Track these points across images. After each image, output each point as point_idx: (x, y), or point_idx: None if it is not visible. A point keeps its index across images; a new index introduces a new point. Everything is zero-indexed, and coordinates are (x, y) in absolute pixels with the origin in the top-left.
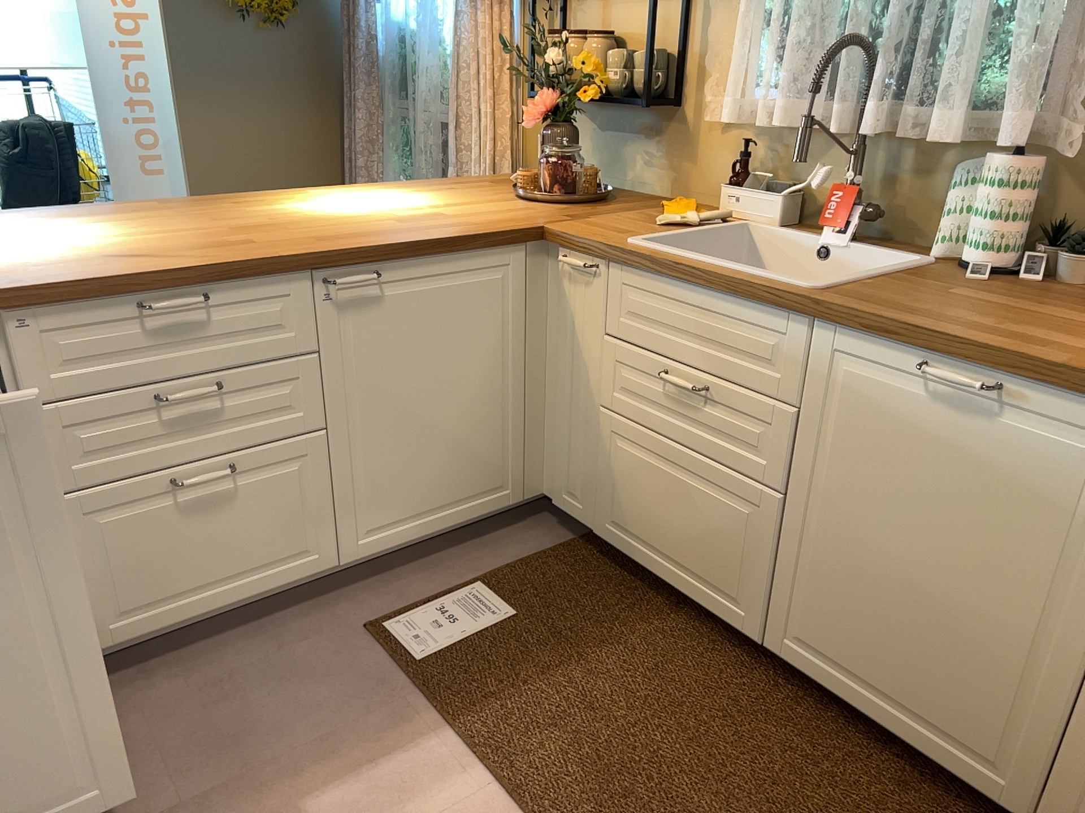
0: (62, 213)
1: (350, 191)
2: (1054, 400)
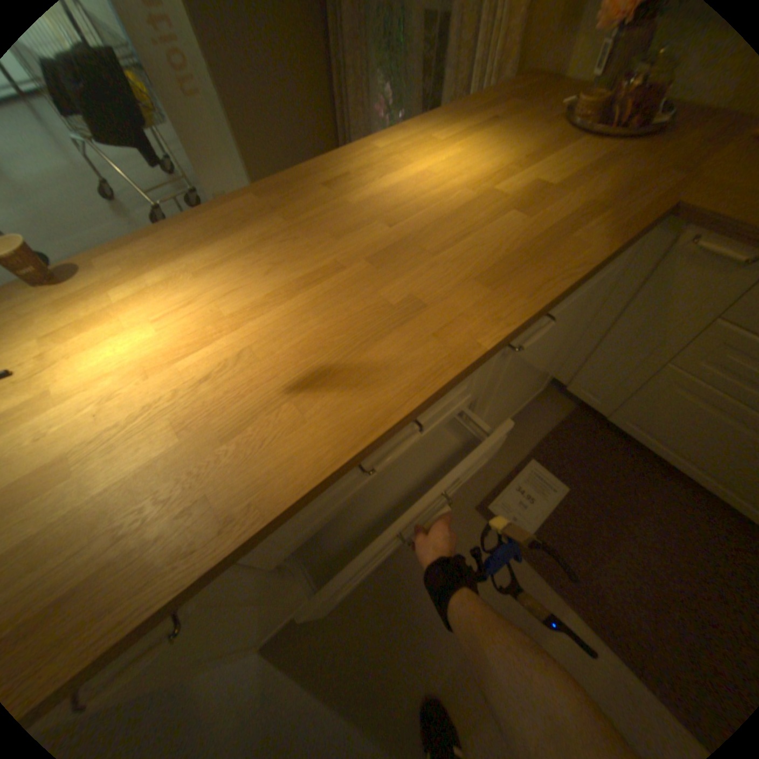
0: (174, 238)
1: (411, 137)
2: None
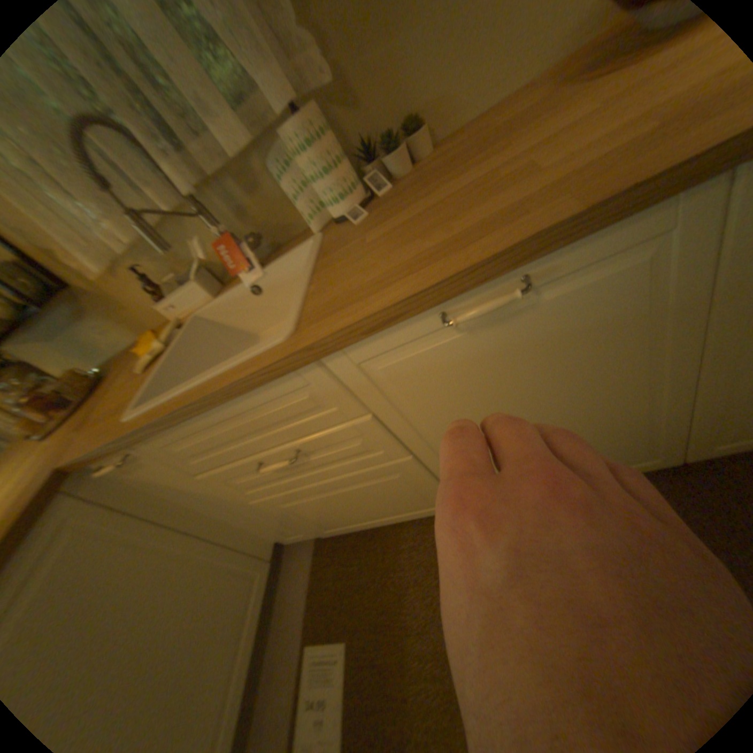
0: None
1: None
2: (584, 250)
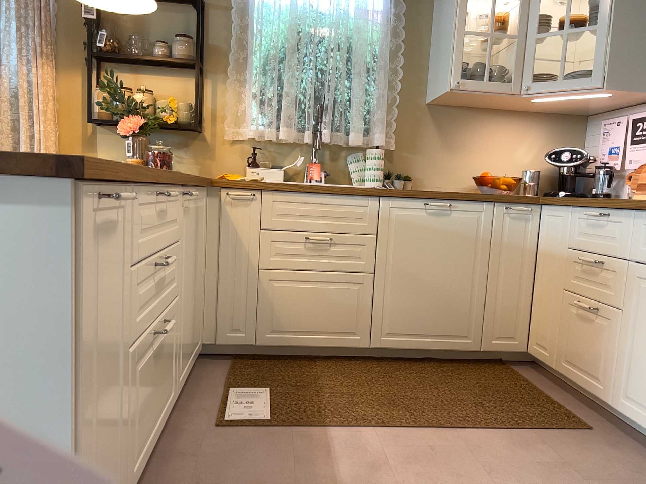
0: None
1: None
2: (466, 204)
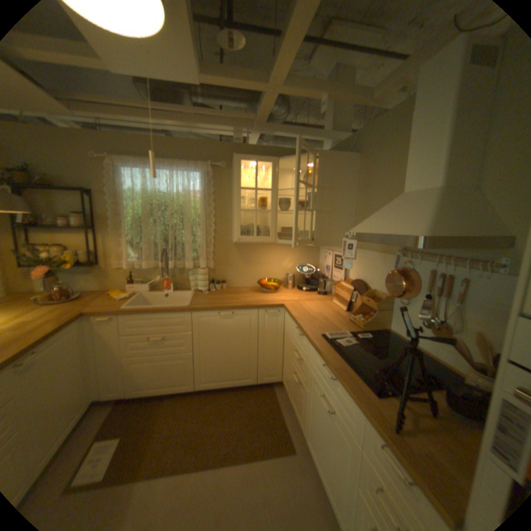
0: None
1: None
2: (241, 312)
